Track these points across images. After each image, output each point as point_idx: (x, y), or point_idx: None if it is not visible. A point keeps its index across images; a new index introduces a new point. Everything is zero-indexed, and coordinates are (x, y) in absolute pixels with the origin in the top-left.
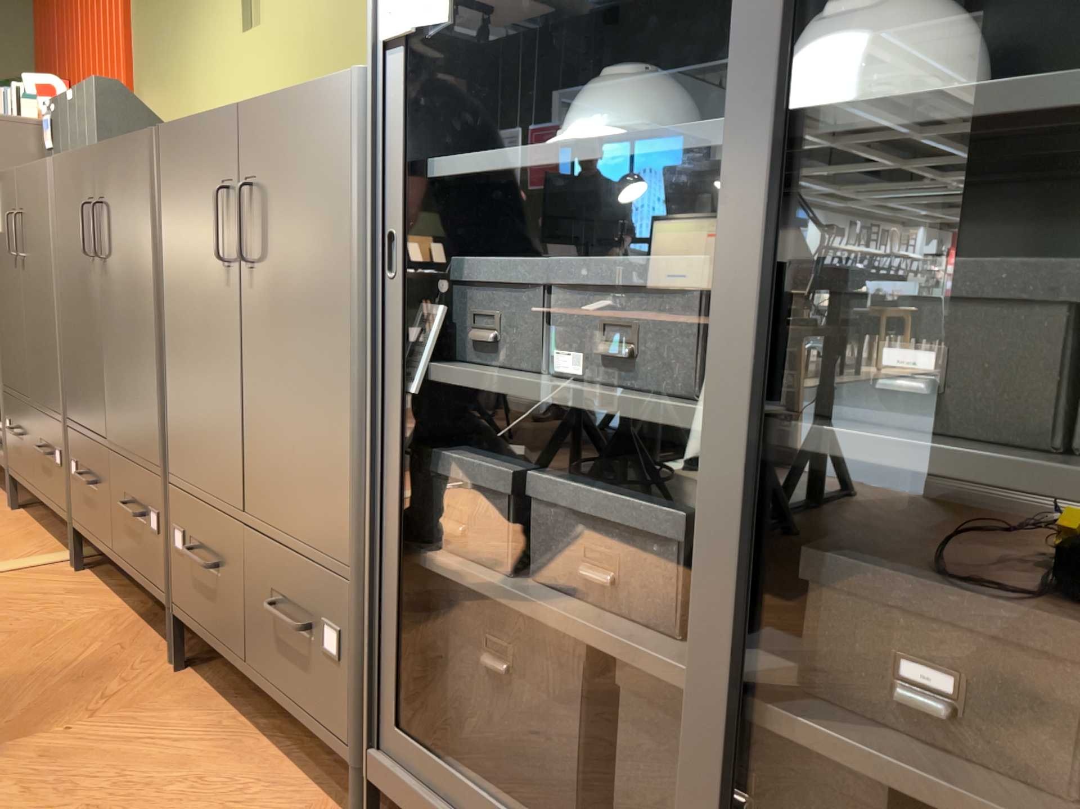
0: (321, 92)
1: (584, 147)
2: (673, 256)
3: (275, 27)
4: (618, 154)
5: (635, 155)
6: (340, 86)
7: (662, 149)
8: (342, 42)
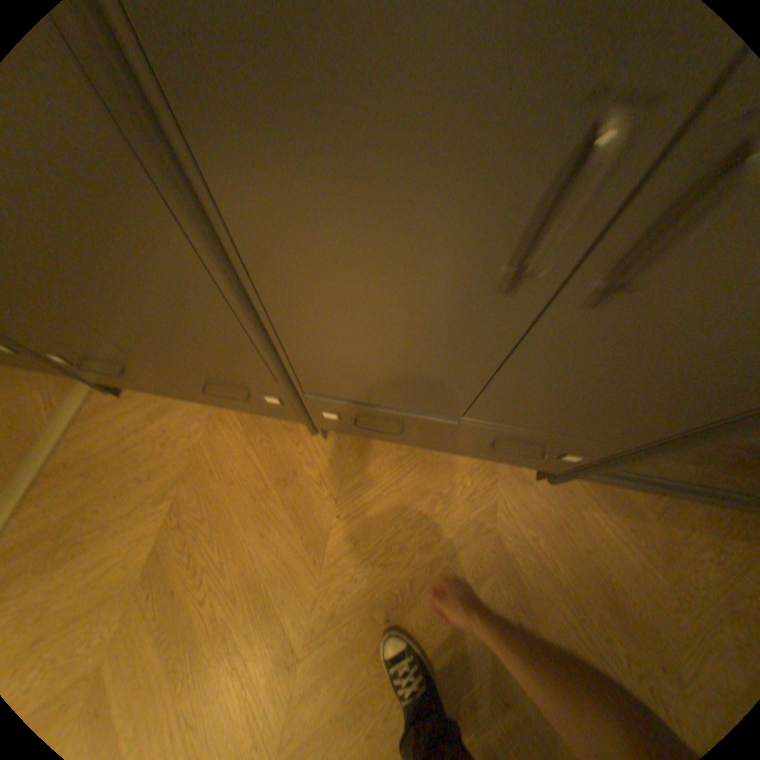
0: None
1: None
2: None
3: None
4: None
5: None
6: None
7: None
8: None
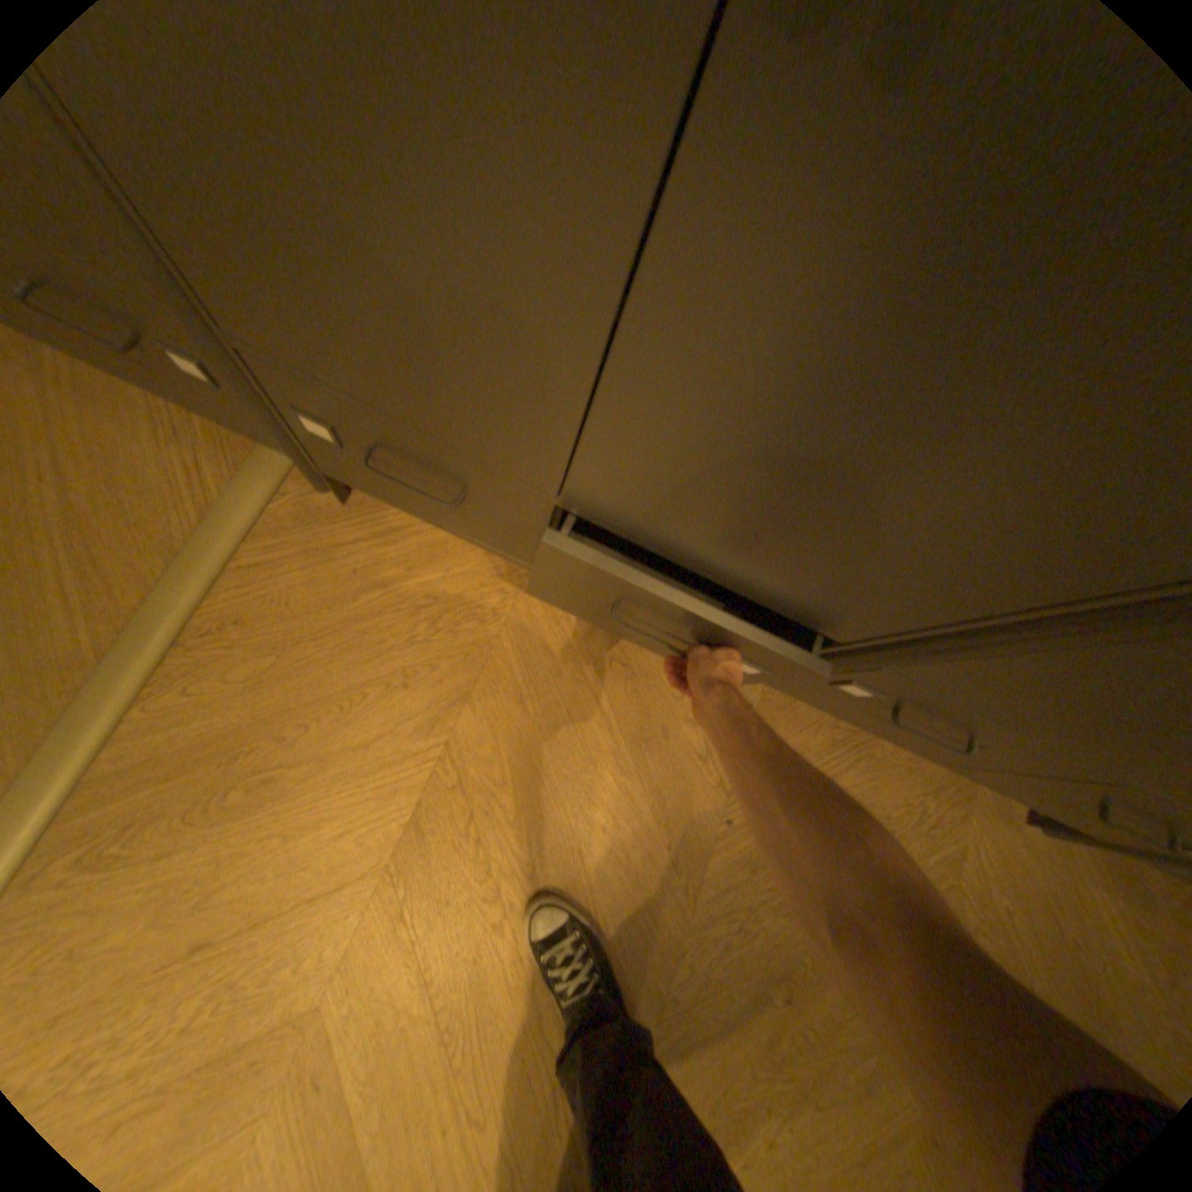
0: None
1: None
2: None
3: None
4: None
5: None
6: None
7: None
8: None
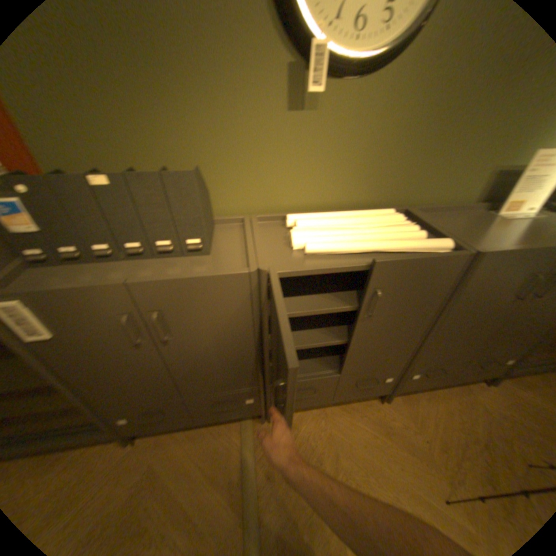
0: None
1: None
2: None
3: (338, 115)
4: None
5: None
6: None
7: None
8: (413, 142)
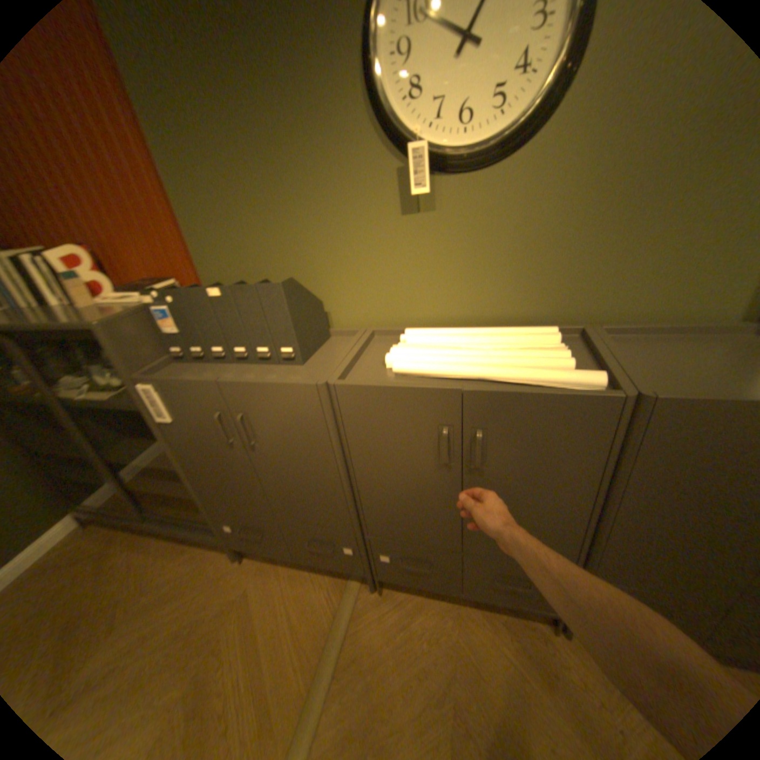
0: None
1: None
2: None
3: (462, 213)
4: None
5: None
6: None
7: None
8: (581, 235)
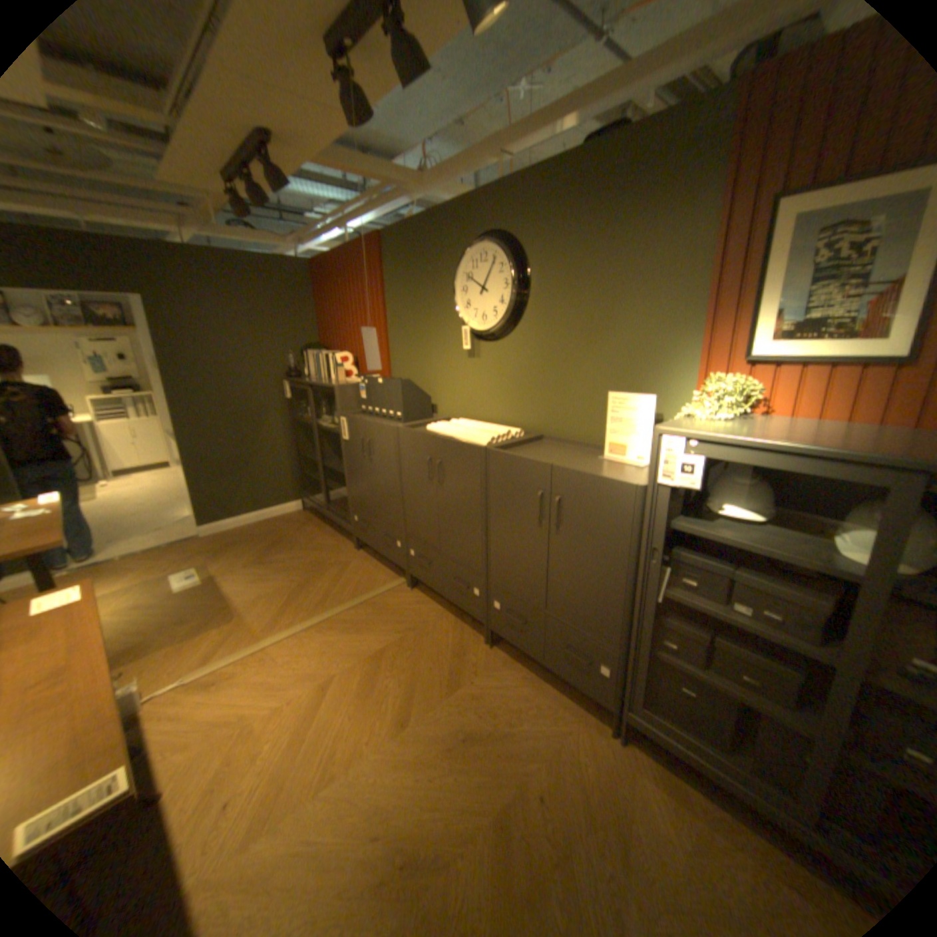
0: (614, 485)
1: (766, 552)
2: (792, 584)
3: (490, 361)
4: (784, 561)
5: (793, 564)
6: (627, 488)
7: (808, 569)
8: (536, 381)
